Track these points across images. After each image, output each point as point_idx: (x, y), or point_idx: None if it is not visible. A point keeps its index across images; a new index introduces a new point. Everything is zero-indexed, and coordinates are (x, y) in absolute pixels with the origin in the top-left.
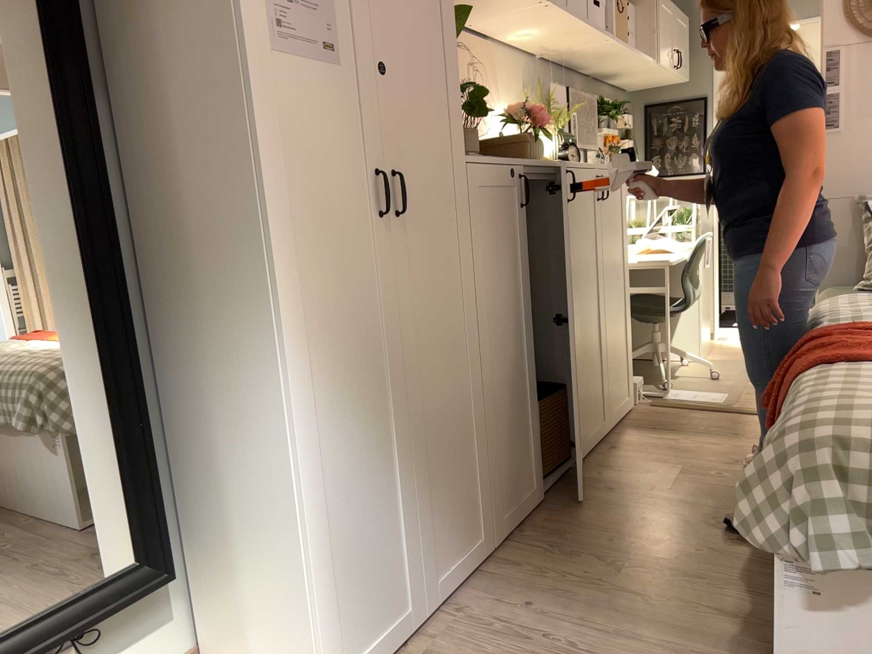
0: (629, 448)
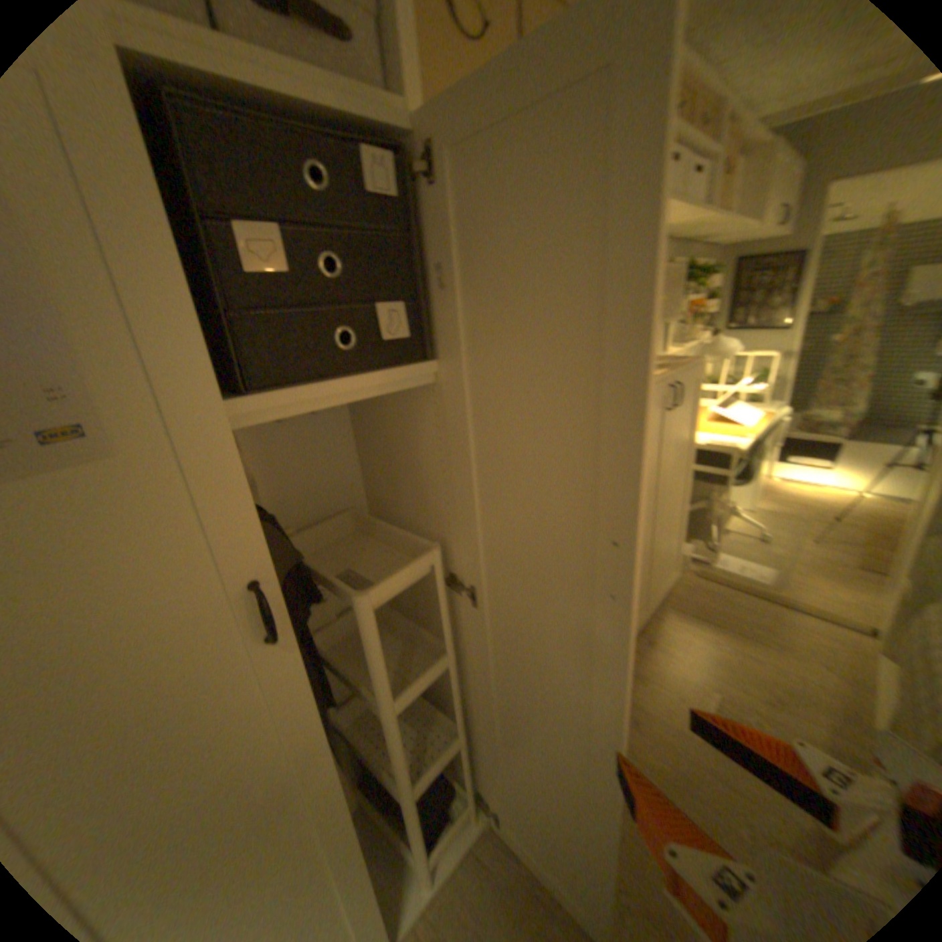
0: (665, 648)
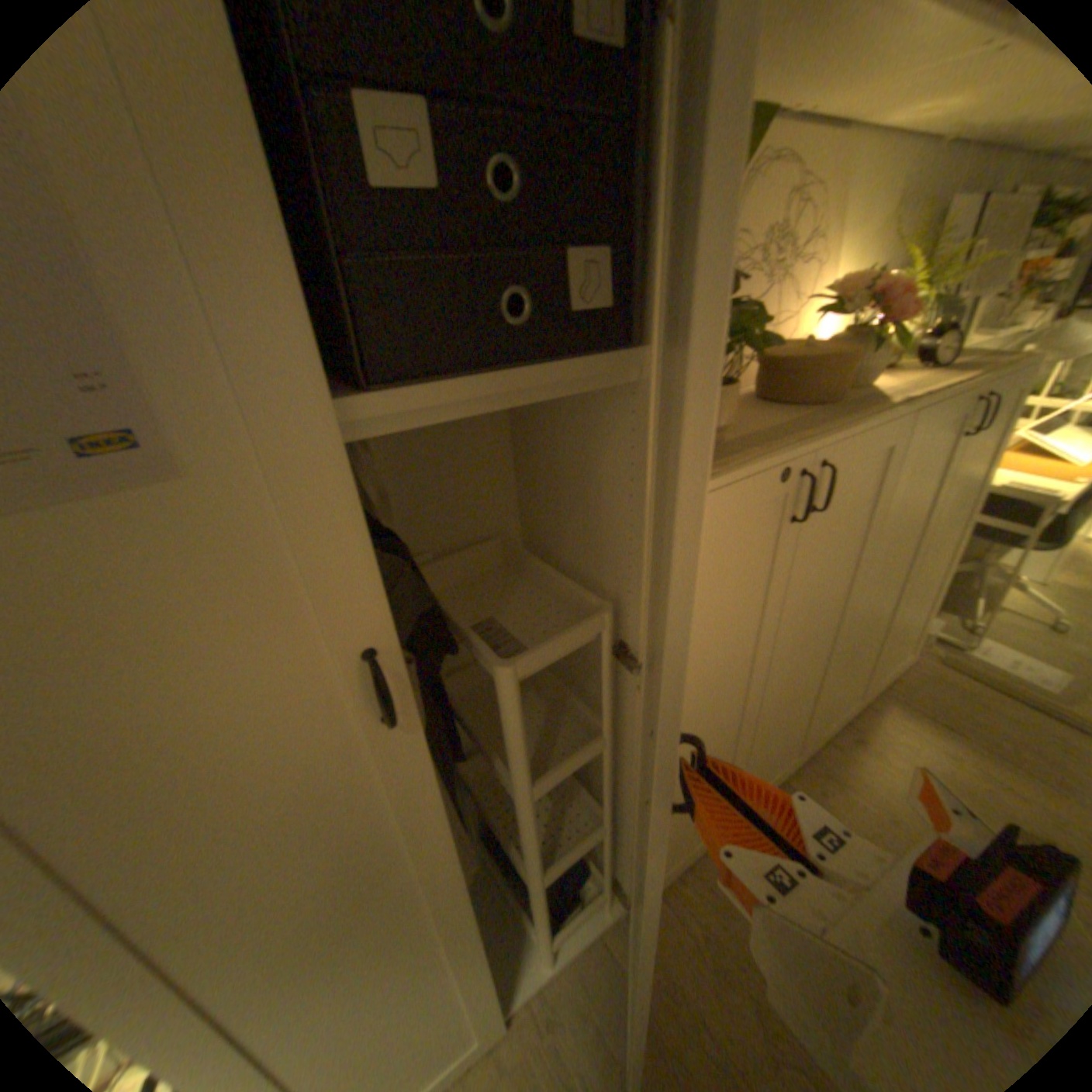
0: (882, 753)
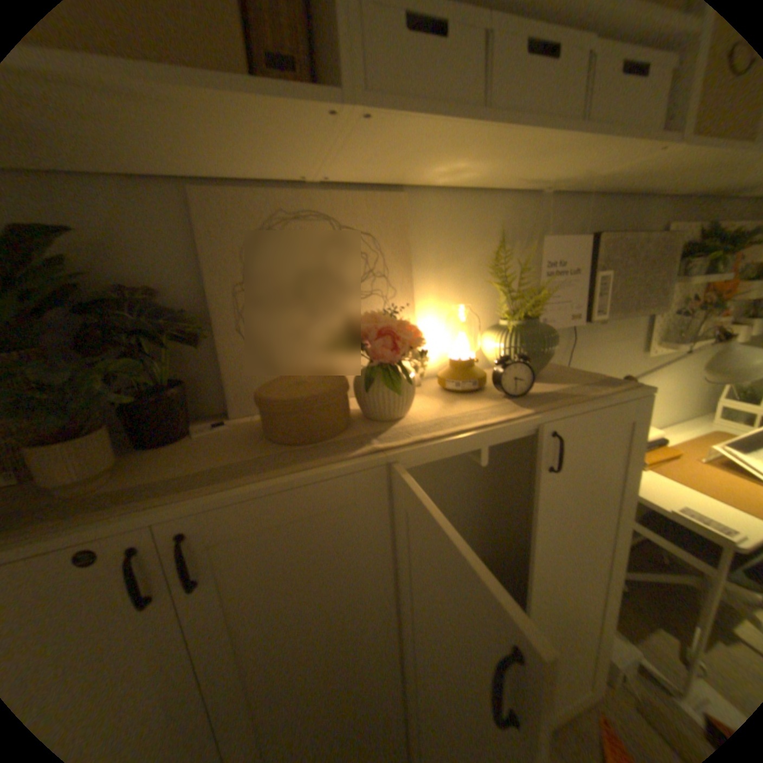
0: None
